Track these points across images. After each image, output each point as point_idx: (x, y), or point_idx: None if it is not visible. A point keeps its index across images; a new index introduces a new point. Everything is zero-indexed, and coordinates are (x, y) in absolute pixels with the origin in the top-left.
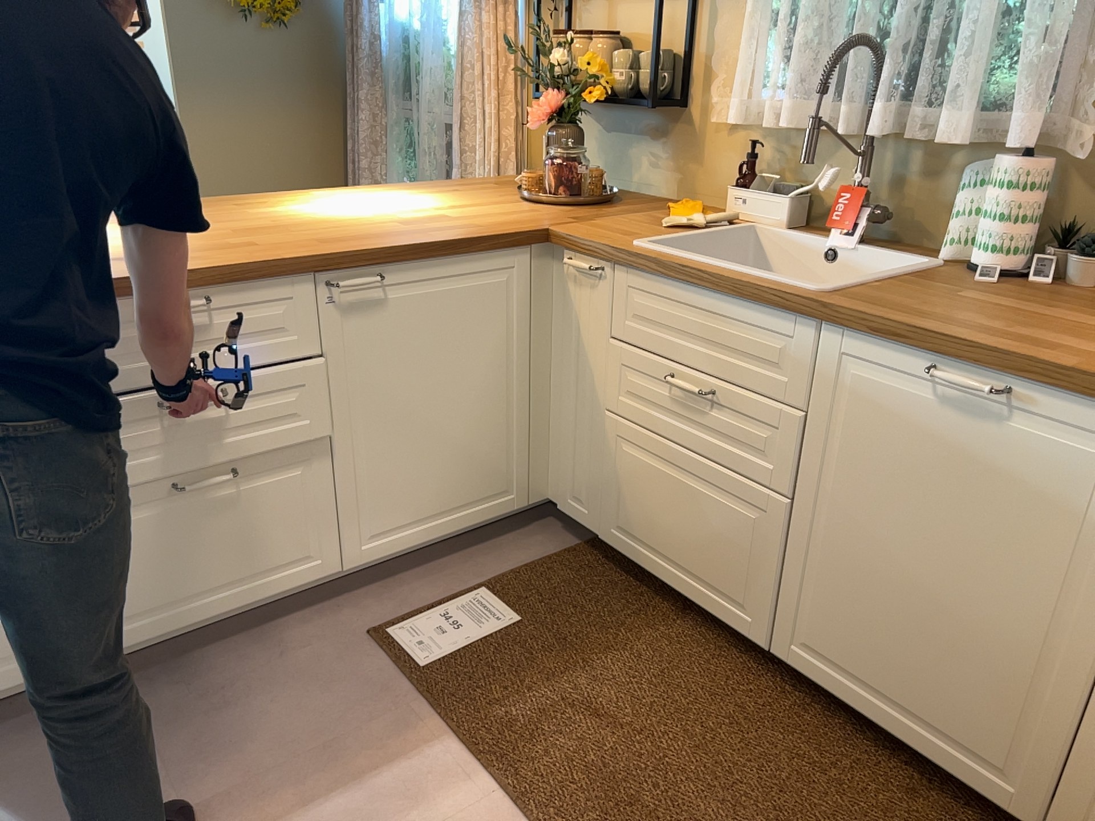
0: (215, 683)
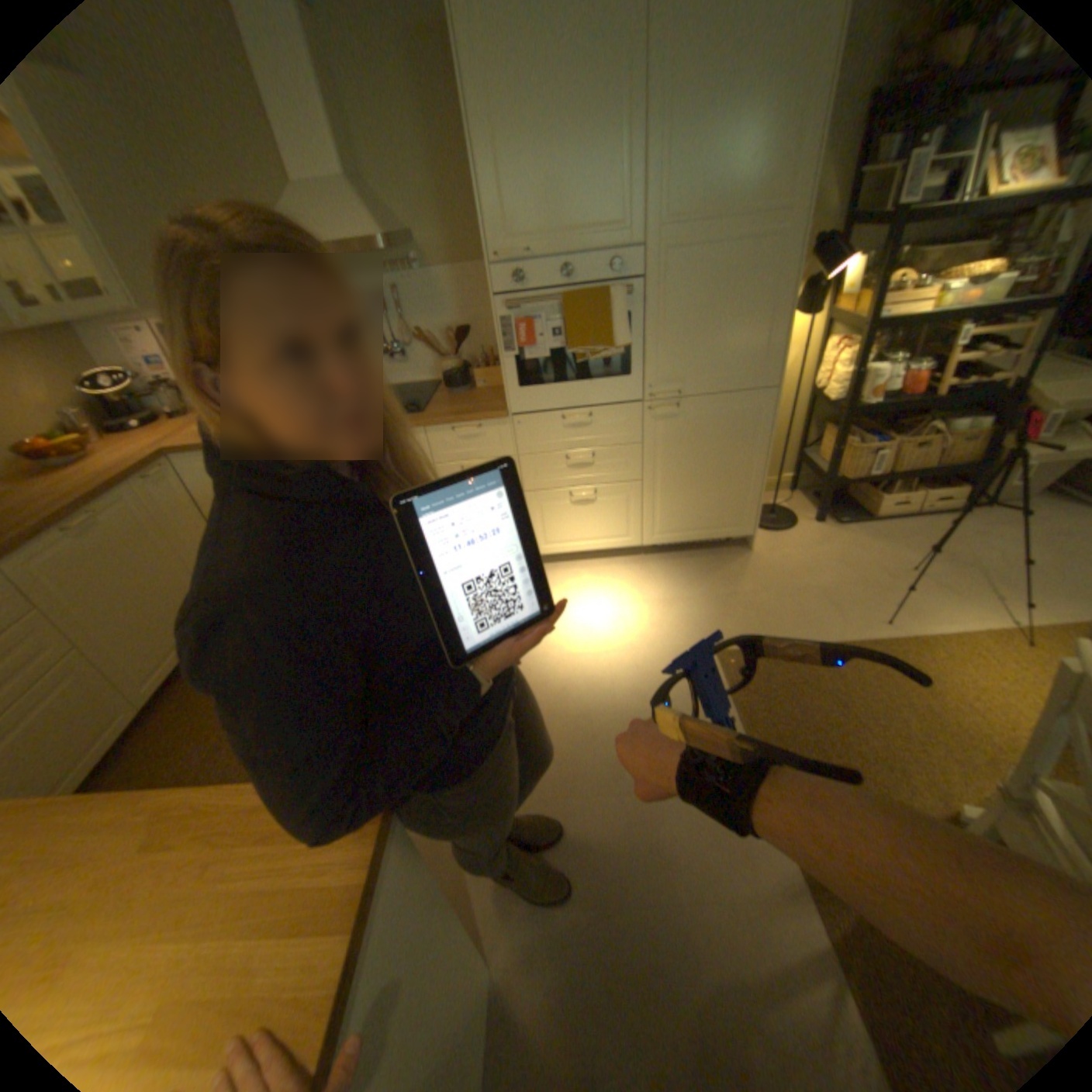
0: None
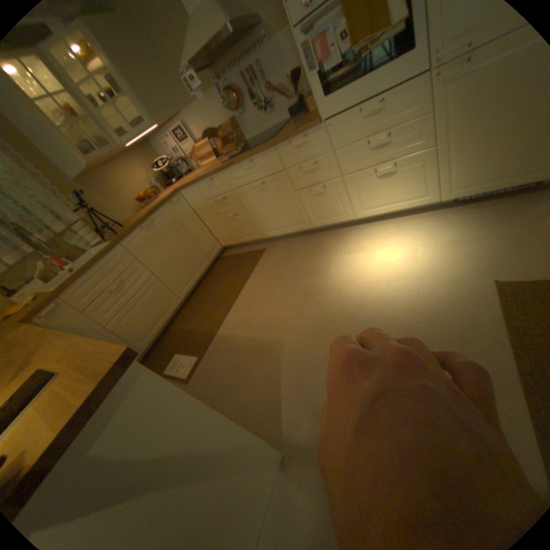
0: (217, 401)
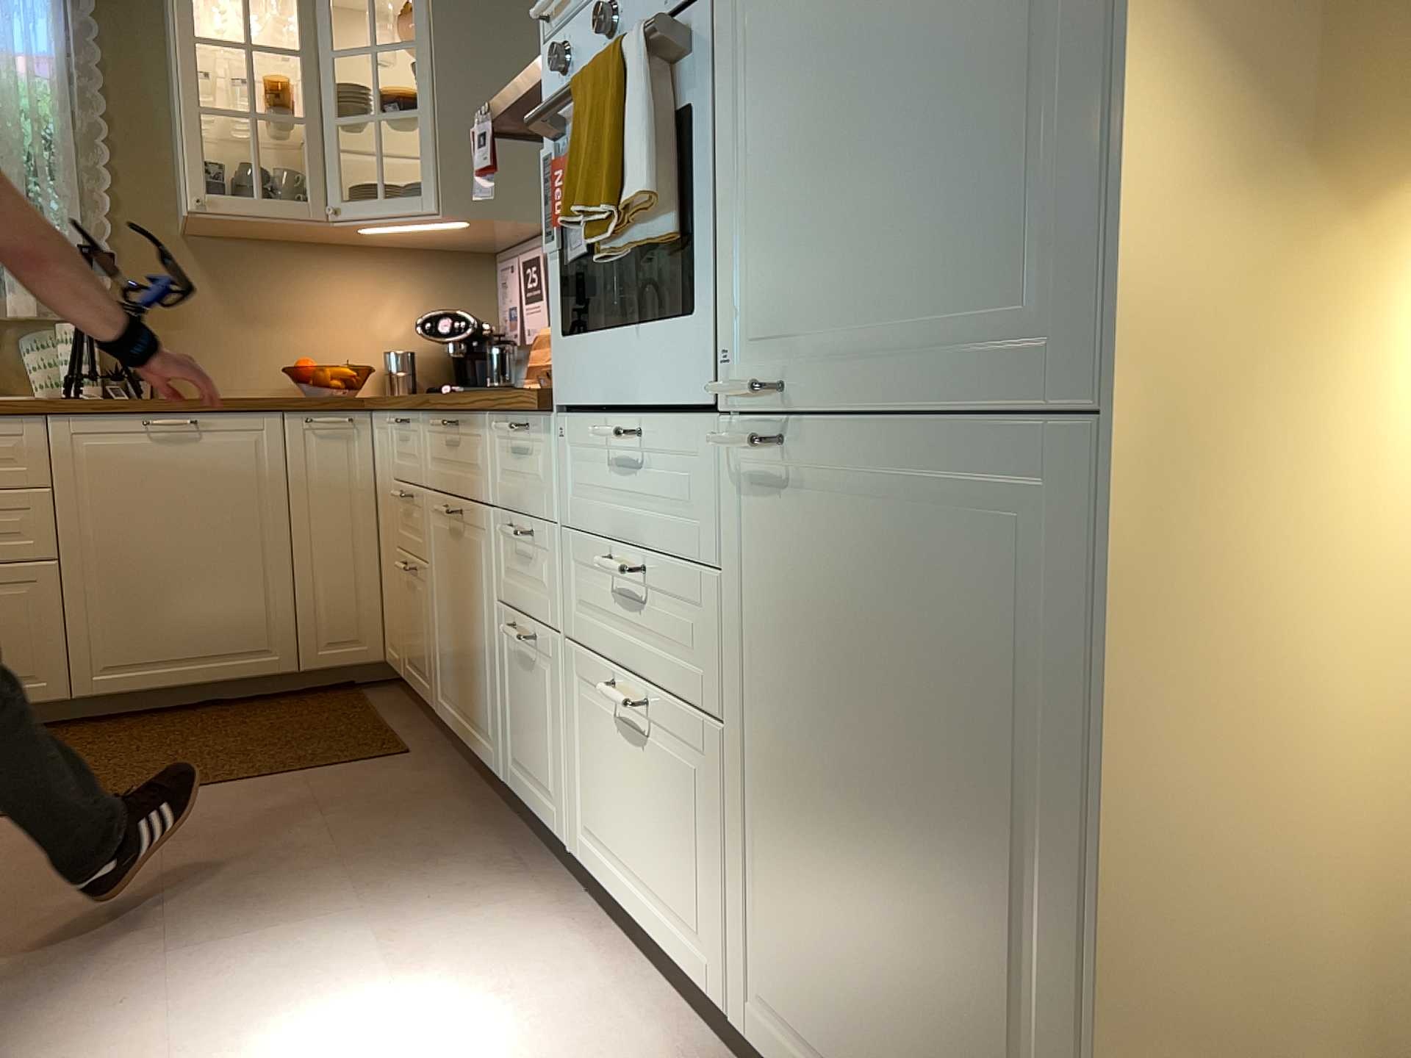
0: None
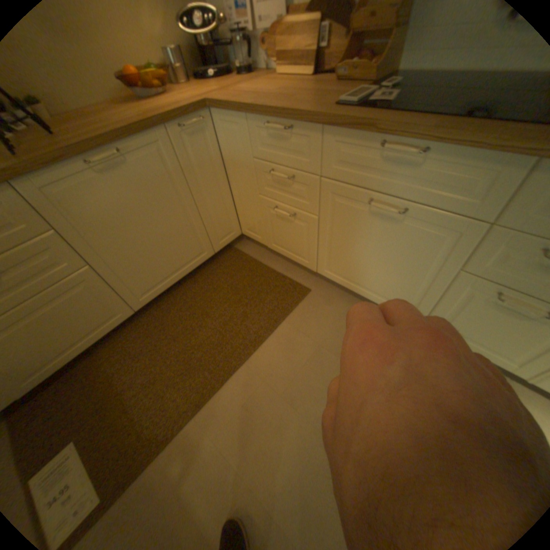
0: None
